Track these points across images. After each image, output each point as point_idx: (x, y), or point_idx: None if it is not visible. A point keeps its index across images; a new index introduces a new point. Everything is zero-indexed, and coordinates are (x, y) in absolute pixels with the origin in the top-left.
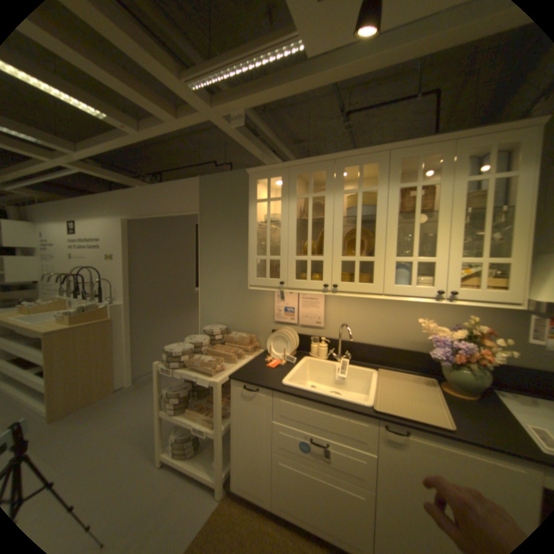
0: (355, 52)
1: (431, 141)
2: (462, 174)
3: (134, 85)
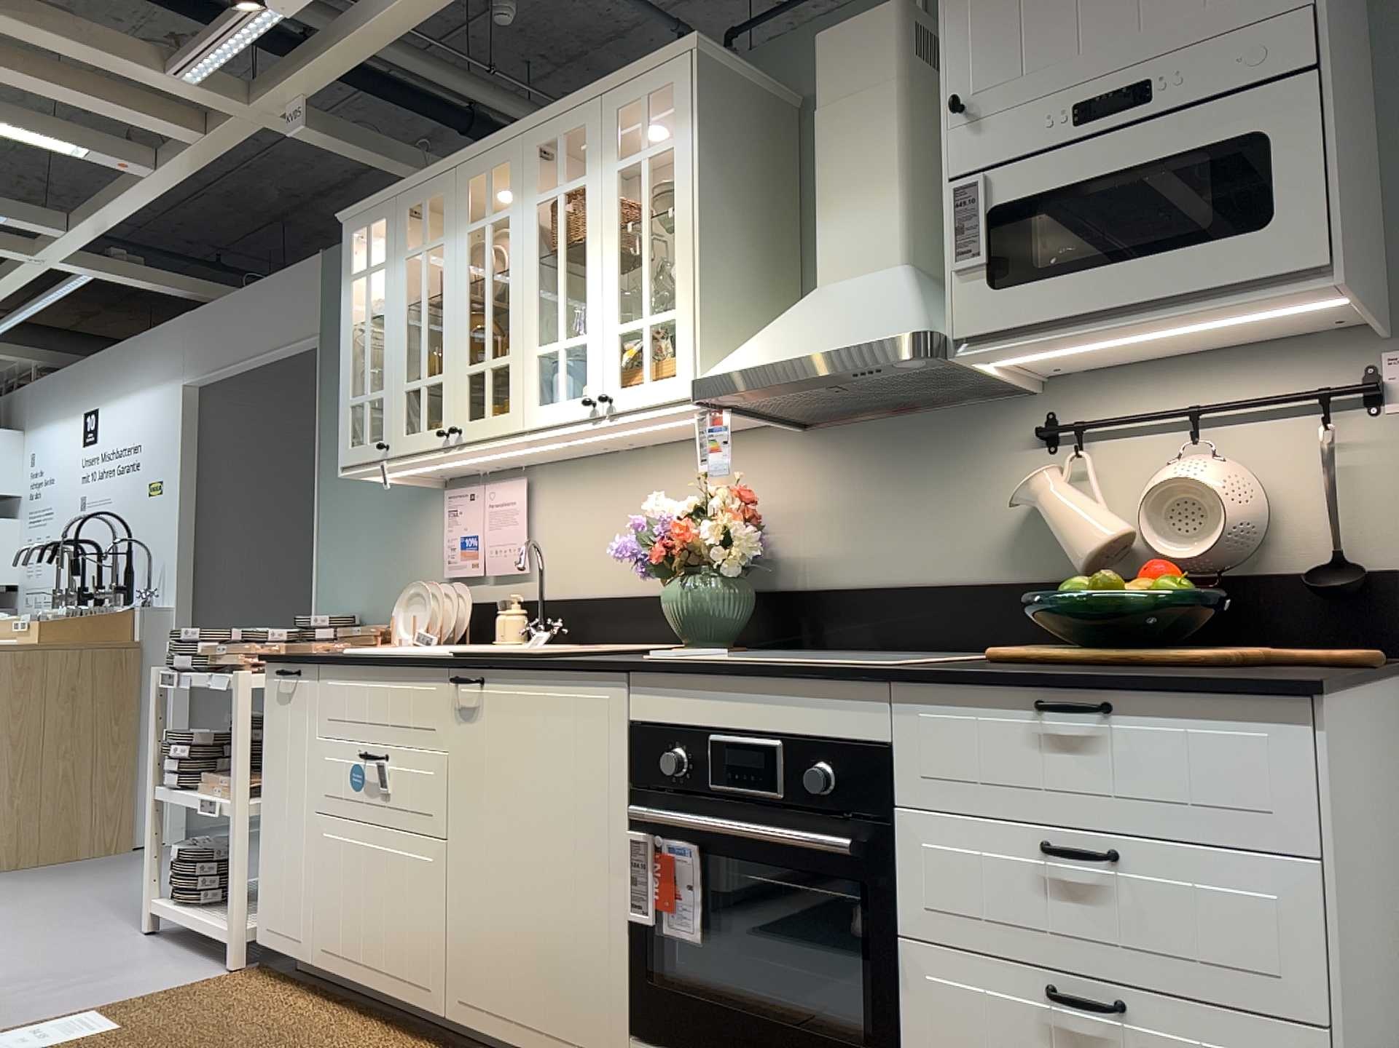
0: None
1: (569, 106)
2: (610, 160)
3: (115, 96)
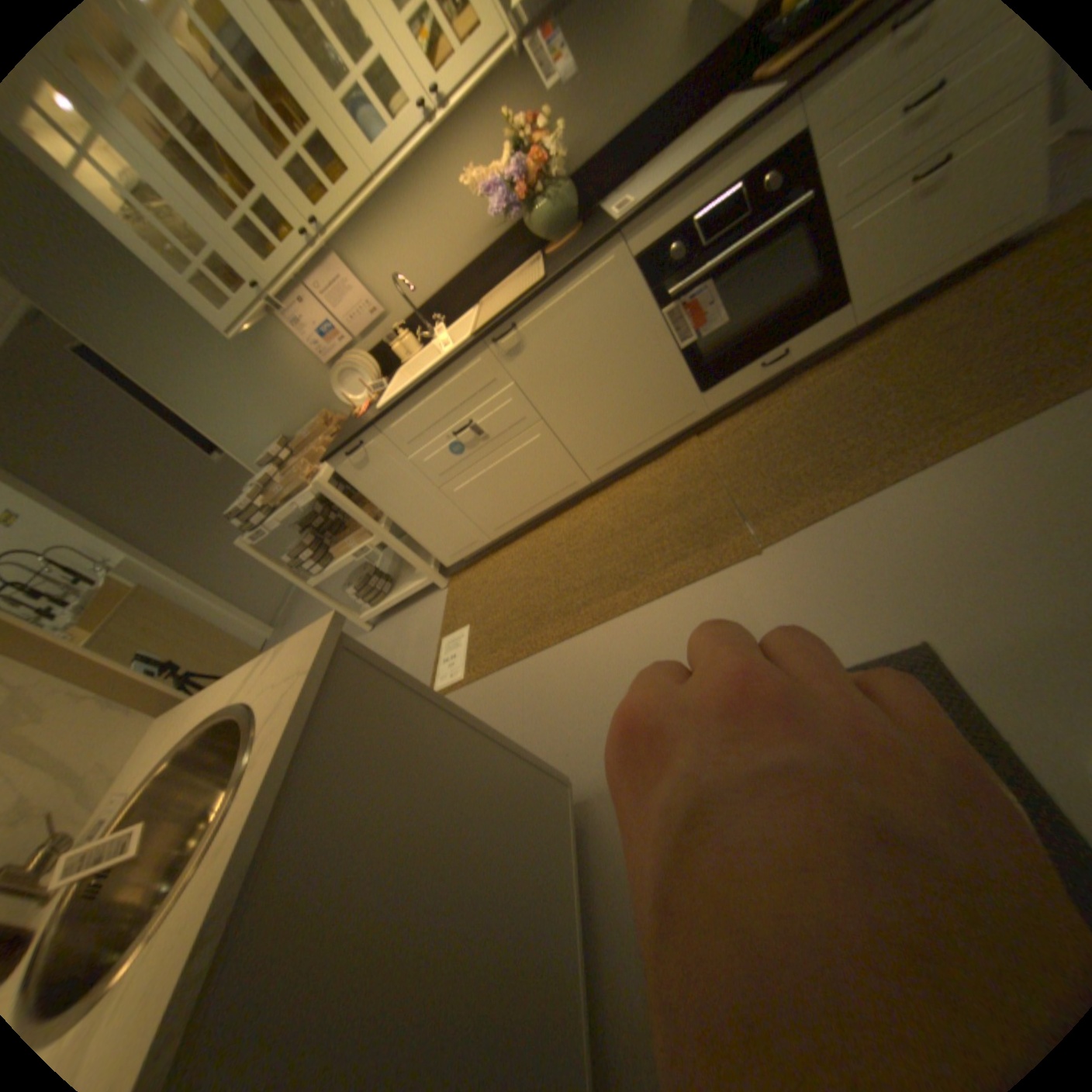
0: None
1: None
2: None
3: None
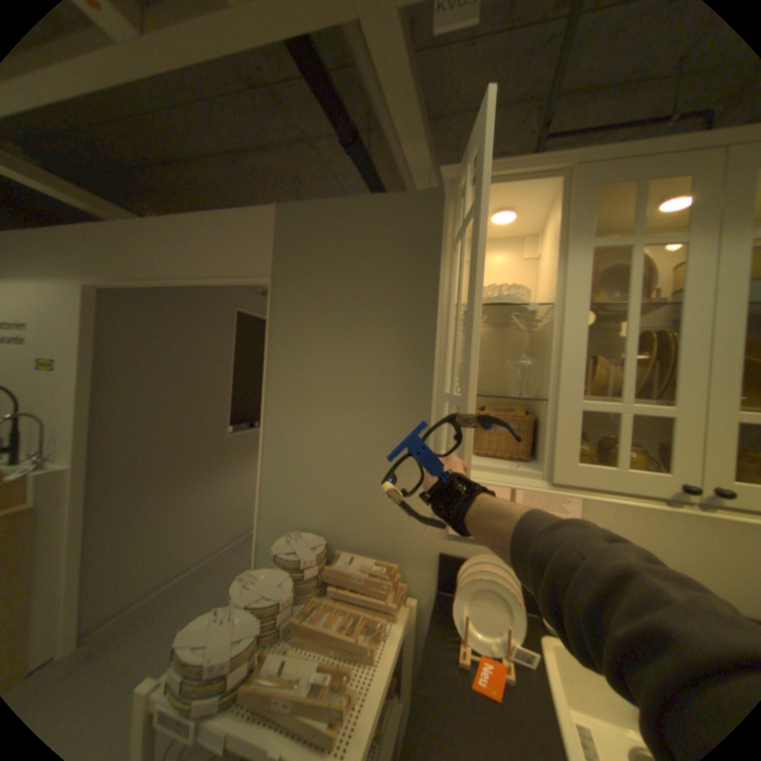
0: None
1: None
2: None
3: None
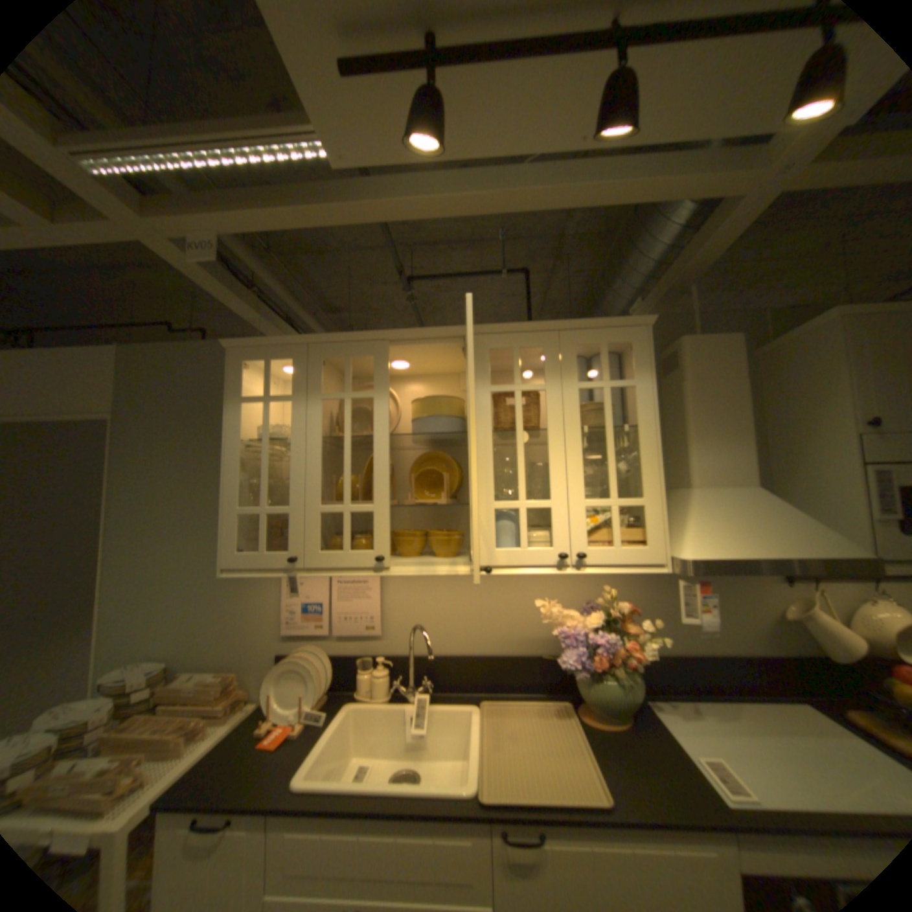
0: (413, 184)
1: (528, 328)
2: (572, 378)
3: None
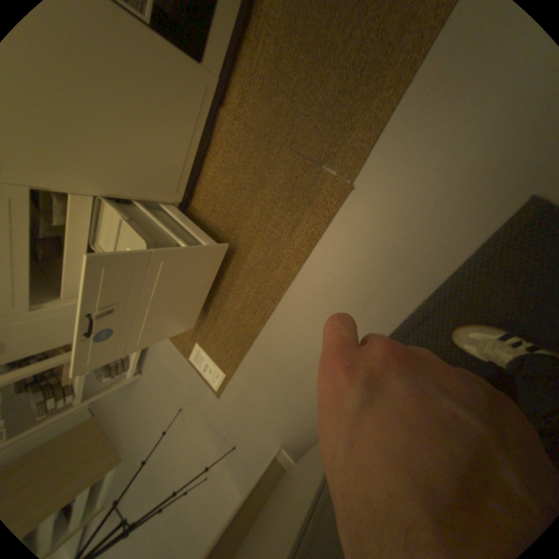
0: None
1: None
2: None
3: None
